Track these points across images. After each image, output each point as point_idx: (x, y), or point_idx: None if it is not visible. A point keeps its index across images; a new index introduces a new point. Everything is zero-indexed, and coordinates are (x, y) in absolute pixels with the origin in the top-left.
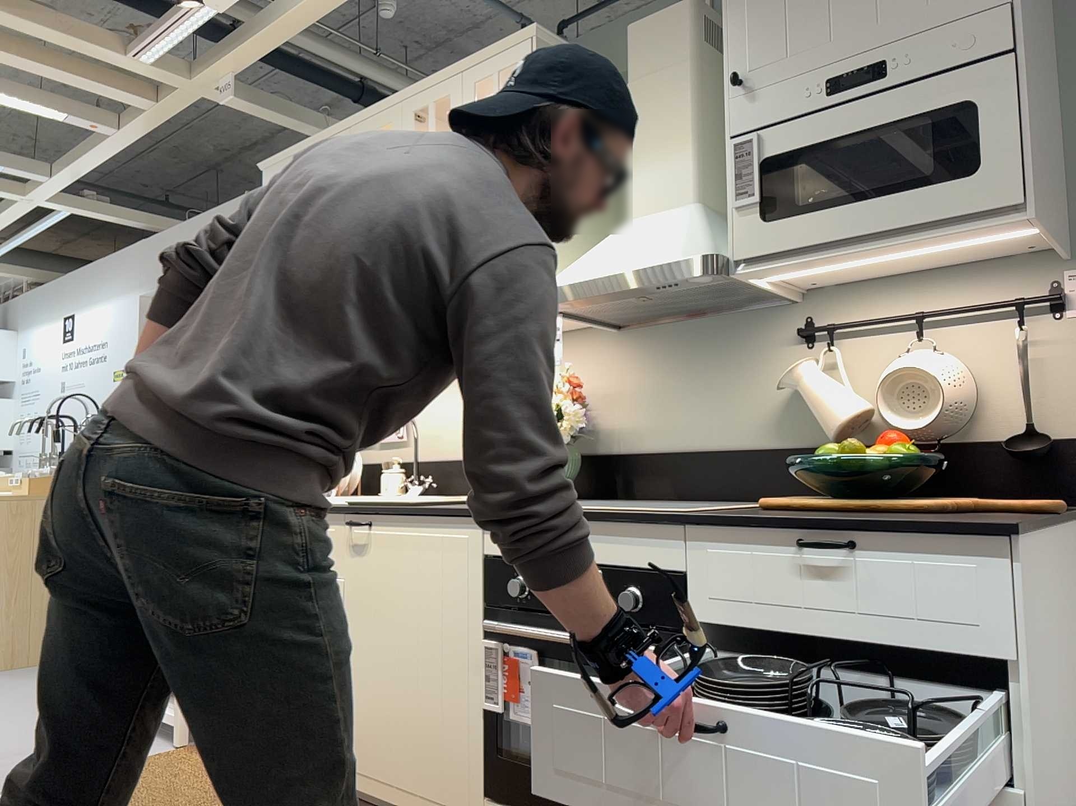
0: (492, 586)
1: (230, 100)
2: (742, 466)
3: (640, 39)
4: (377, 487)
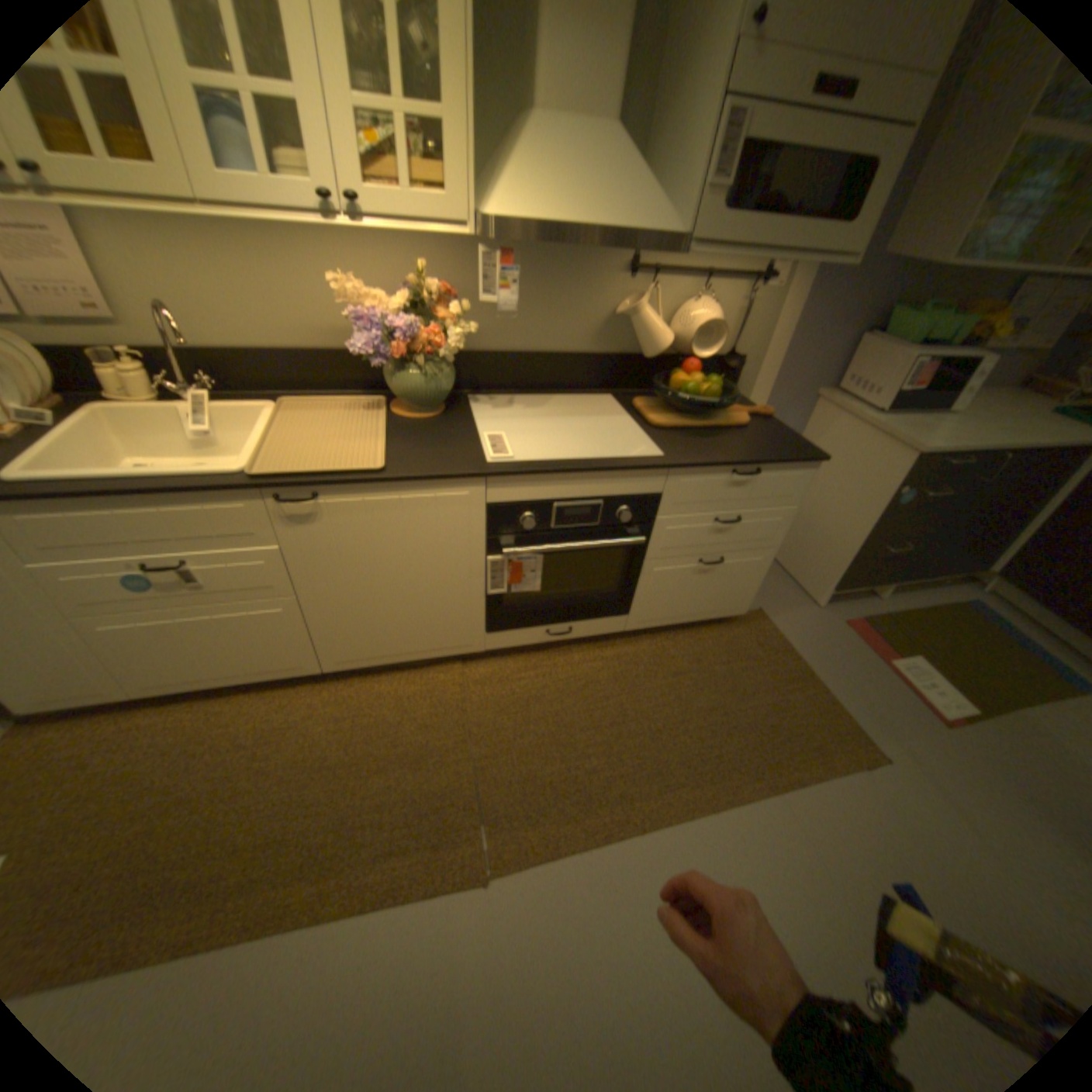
0: (498, 523)
1: None
2: (572, 366)
3: None
4: (107, 388)
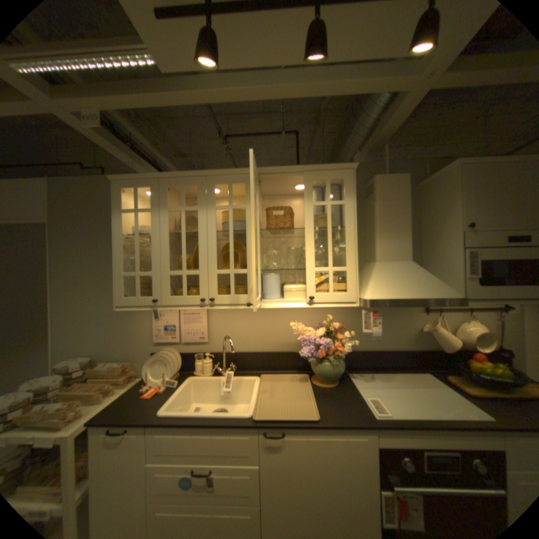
0: (387, 465)
1: (94, 125)
2: (402, 358)
3: (385, 182)
4: (196, 370)
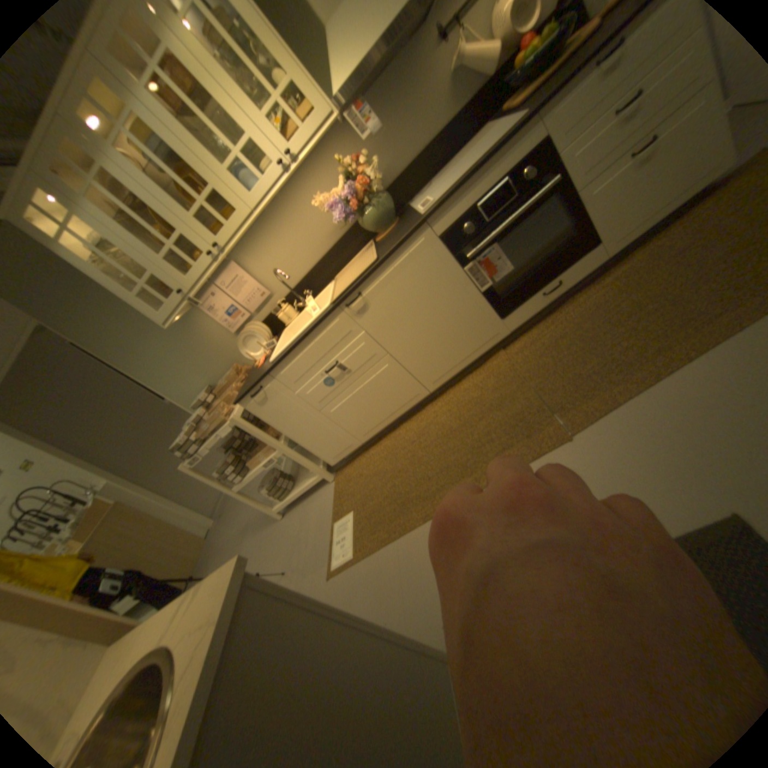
0: (453, 242)
1: None
2: (453, 130)
3: None
4: (284, 320)
